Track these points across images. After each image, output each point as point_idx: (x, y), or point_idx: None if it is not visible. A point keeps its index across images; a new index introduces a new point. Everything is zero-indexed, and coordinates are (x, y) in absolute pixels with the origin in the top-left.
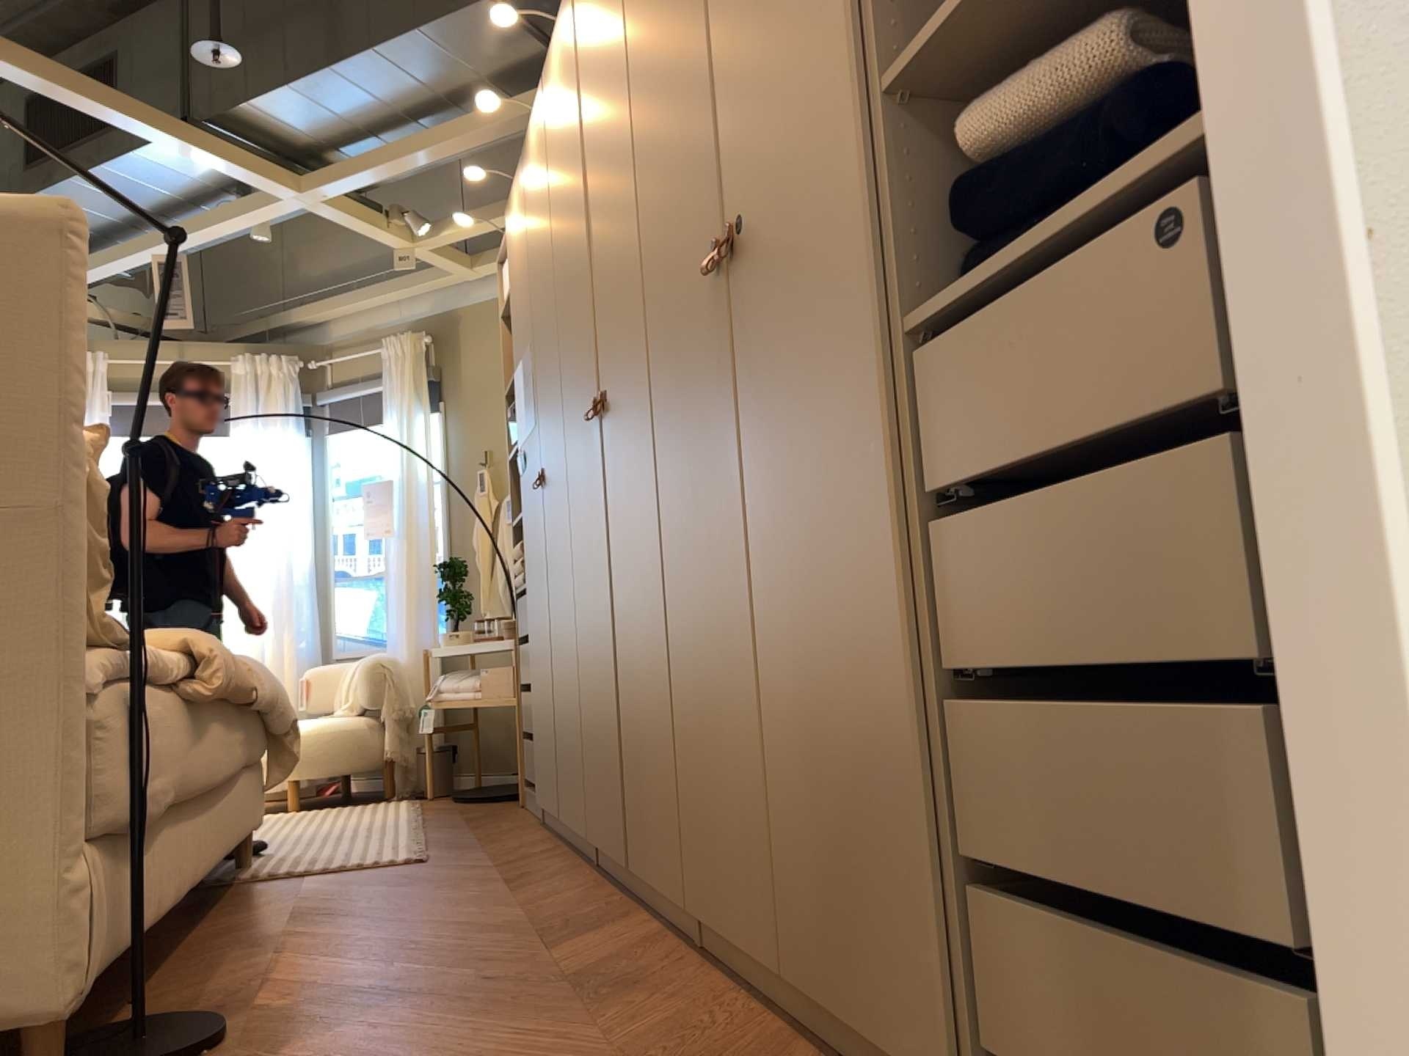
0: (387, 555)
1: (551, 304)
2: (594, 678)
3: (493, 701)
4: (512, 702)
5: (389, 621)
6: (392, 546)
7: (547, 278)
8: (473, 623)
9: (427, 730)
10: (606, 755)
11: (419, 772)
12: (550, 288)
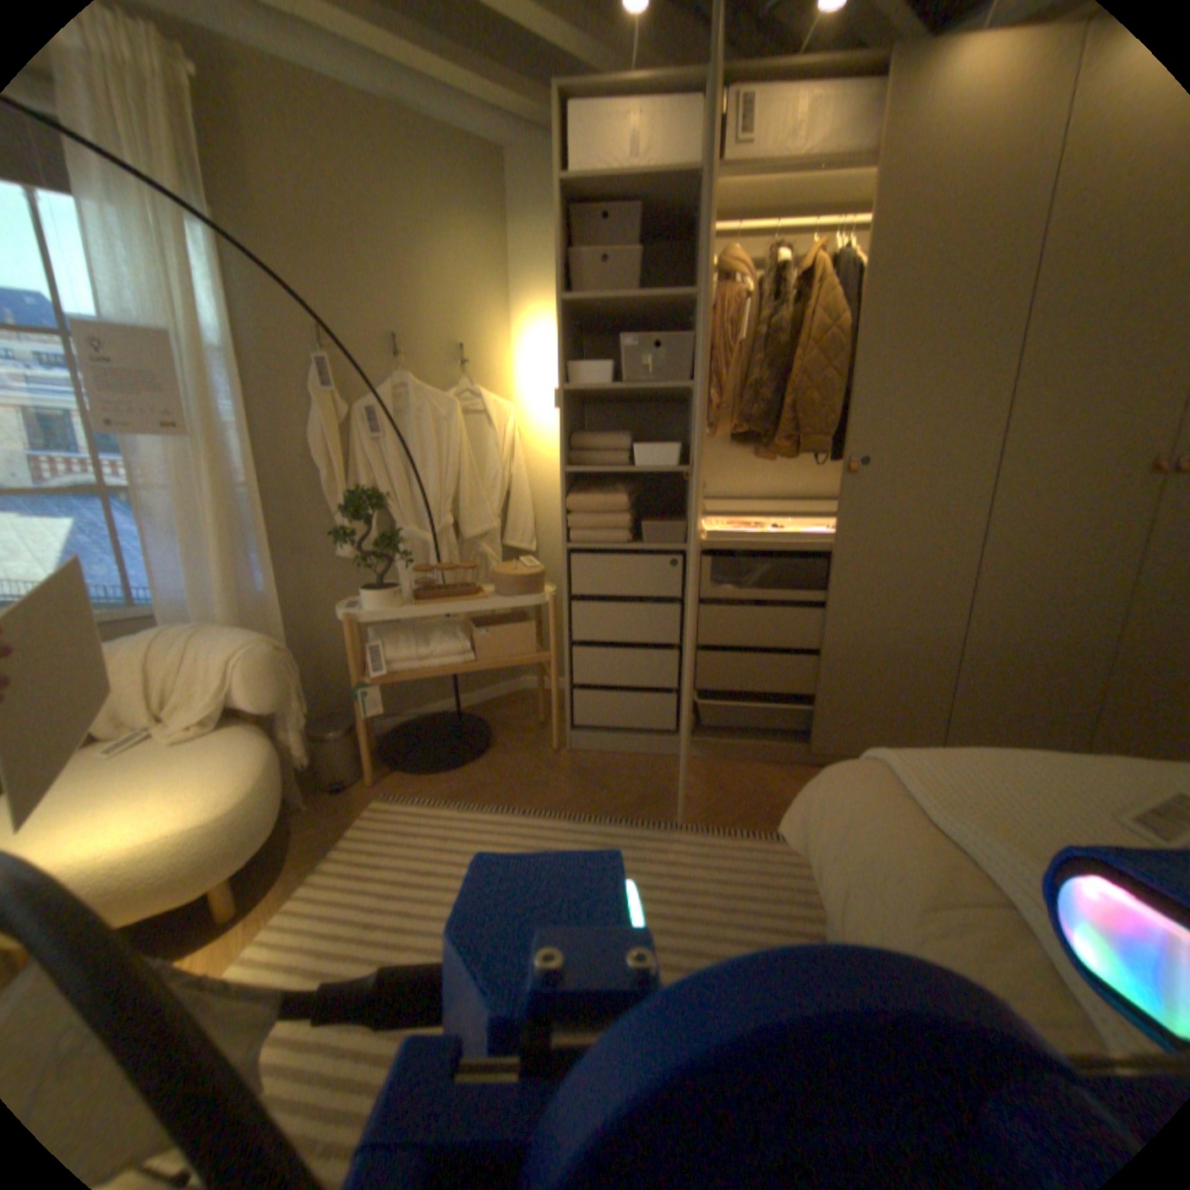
0: (132, 459)
1: (983, 307)
2: (1010, 655)
3: (502, 658)
4: (540, 656)
5: (157, 569)
6: (141, 445)
7: (971, 271)
8: (309, 561)
9: (362, 709)
10: (1028, 706)
11: (331, 760)
12: (986, 289)
